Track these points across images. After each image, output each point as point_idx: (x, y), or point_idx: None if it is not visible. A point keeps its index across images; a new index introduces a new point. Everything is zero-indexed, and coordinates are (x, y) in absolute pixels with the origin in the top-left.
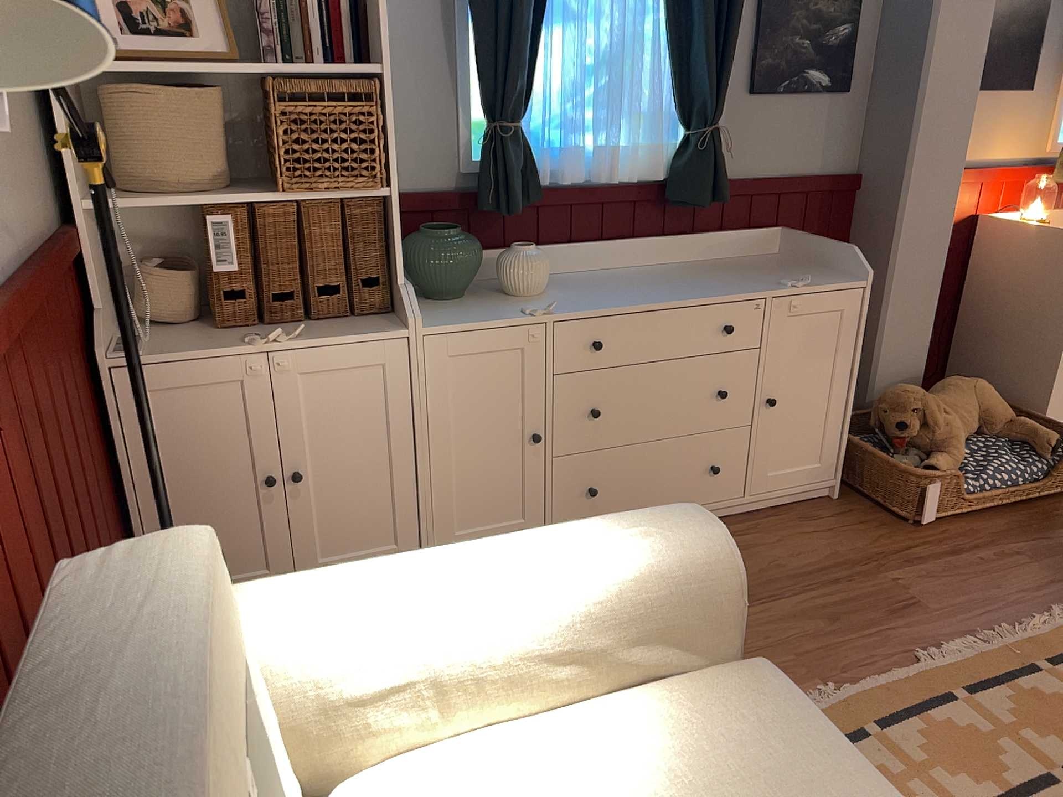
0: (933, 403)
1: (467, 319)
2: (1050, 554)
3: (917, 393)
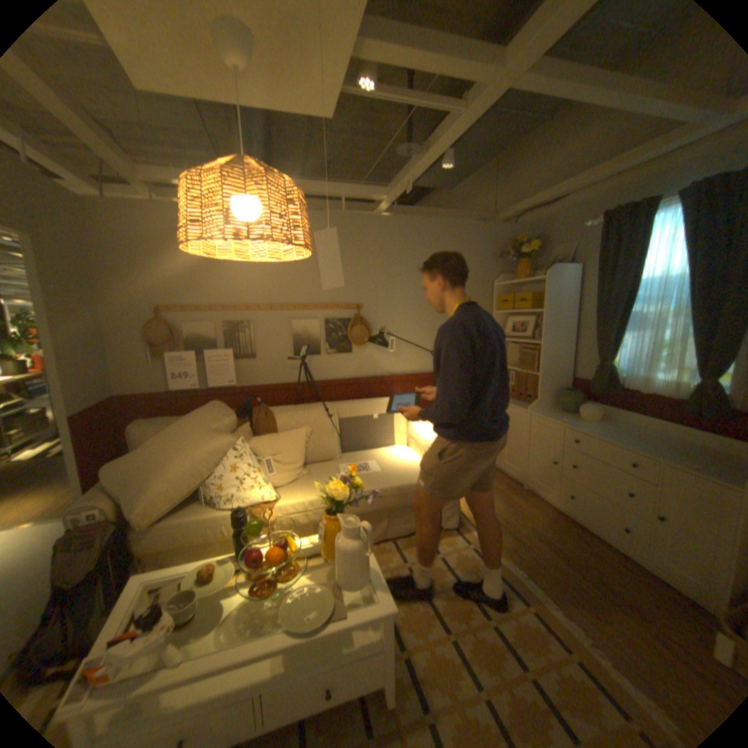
0: None
1: (546, 415)
2: None
3: None
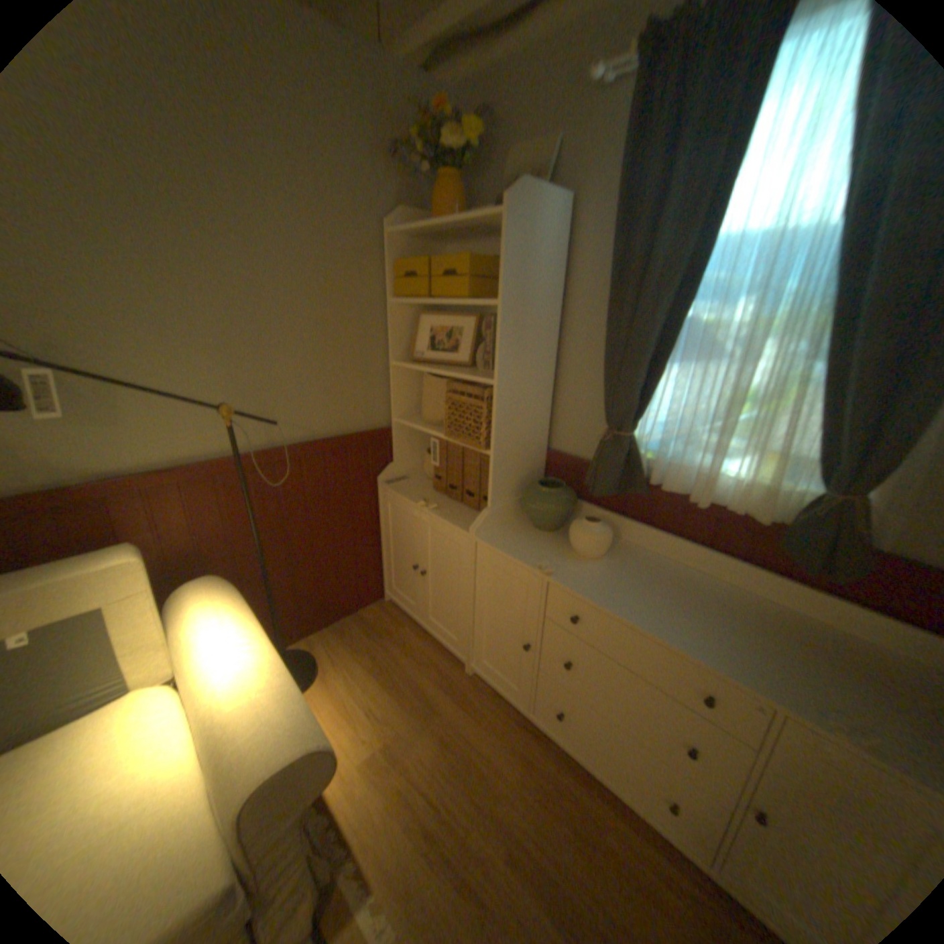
0: None
1: (508, 547)
2: None
3: None
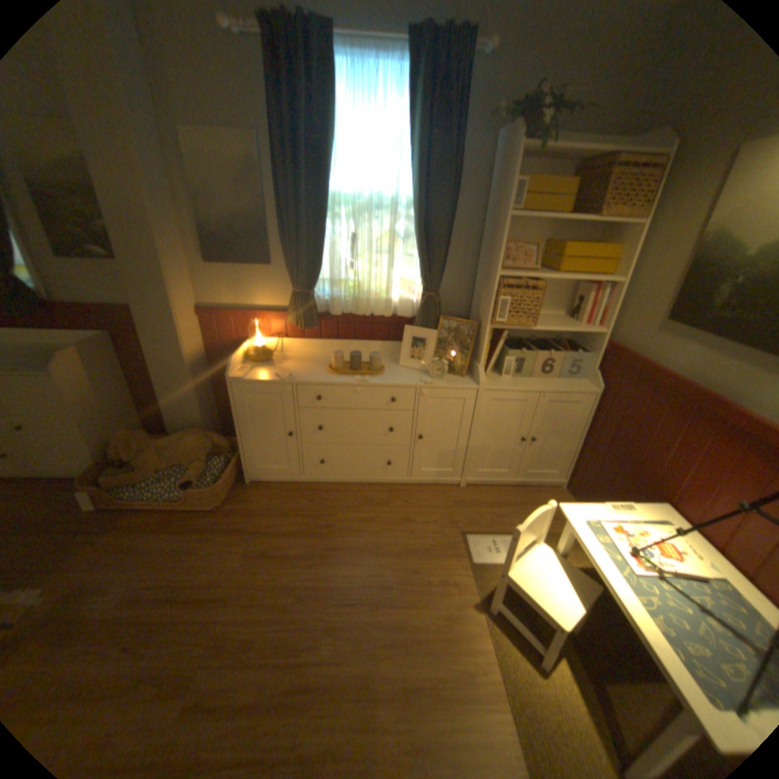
0: (131, 445)
1: None
2: (108, 551)
3: (125, 438)
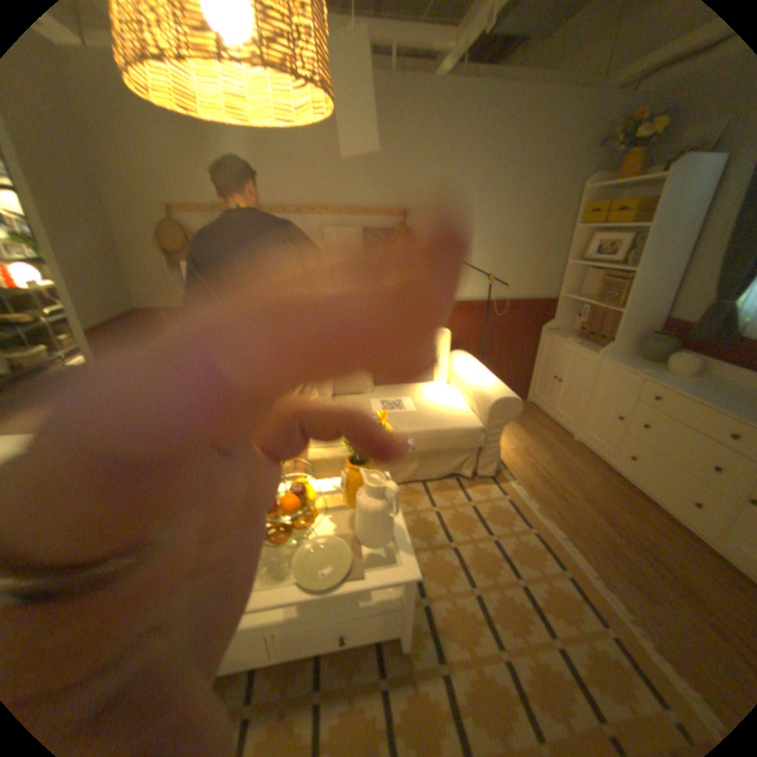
0: None
1: (622, 362)
2: None
3: None
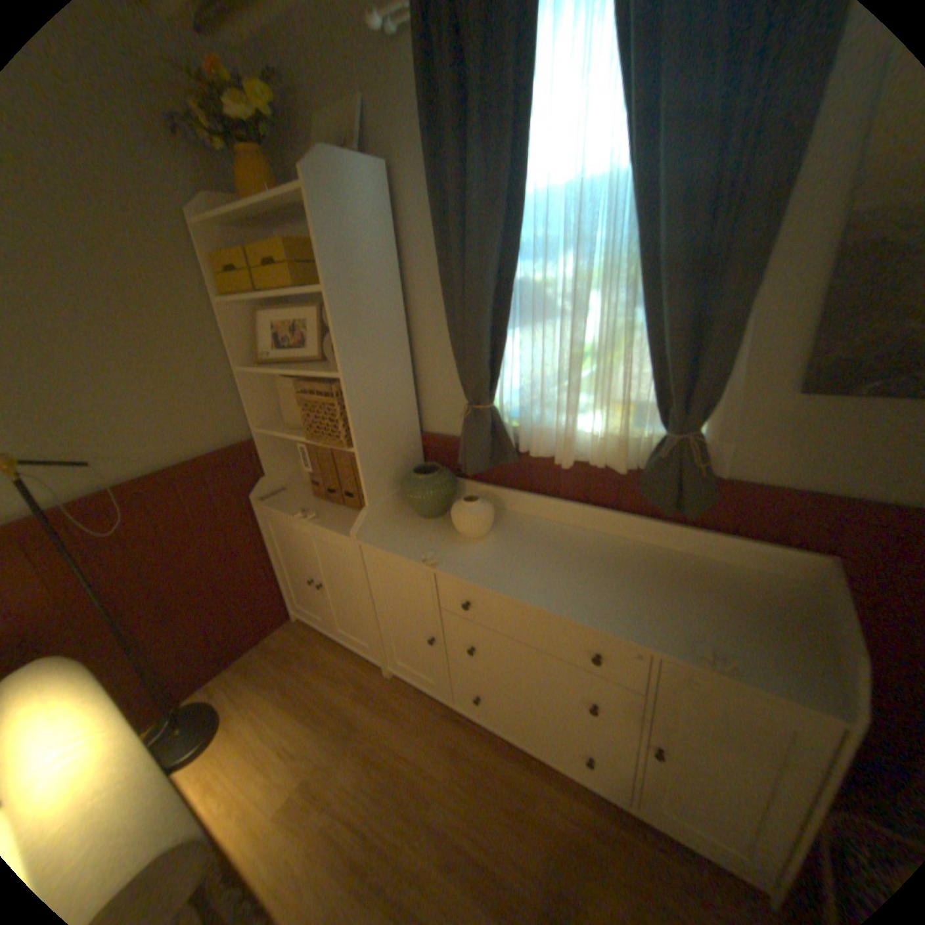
0: None
1: (392, 544)
2: None
3: None
